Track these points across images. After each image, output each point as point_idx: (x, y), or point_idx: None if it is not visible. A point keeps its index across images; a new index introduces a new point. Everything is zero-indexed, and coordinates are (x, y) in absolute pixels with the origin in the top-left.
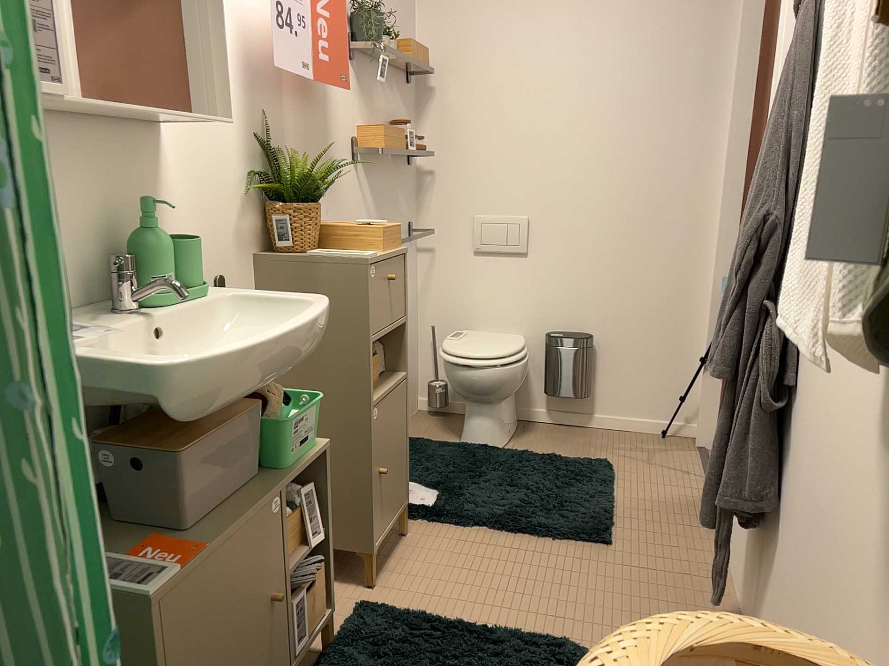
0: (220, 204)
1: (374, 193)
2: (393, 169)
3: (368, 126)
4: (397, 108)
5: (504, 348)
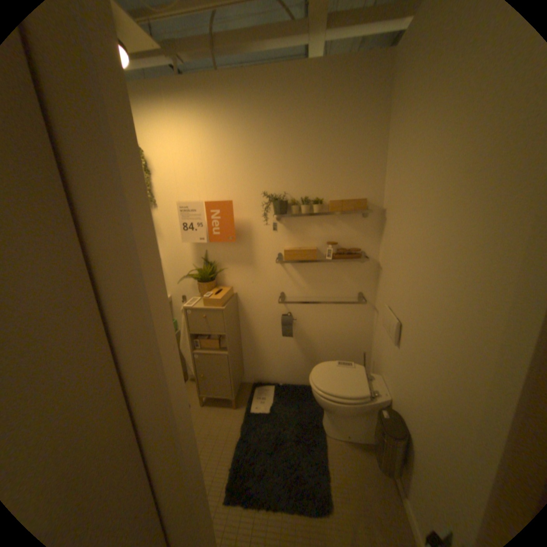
0: (180, 276)
1: (301, 274)
2: (330, 261)
3: (295, 243)
4: (341, 228)
5: (333, 386)
